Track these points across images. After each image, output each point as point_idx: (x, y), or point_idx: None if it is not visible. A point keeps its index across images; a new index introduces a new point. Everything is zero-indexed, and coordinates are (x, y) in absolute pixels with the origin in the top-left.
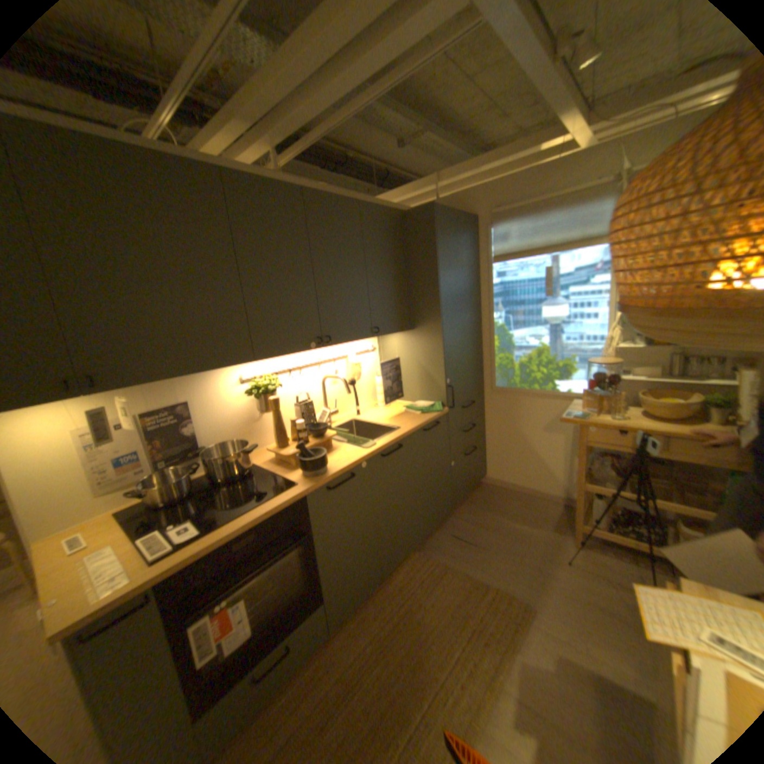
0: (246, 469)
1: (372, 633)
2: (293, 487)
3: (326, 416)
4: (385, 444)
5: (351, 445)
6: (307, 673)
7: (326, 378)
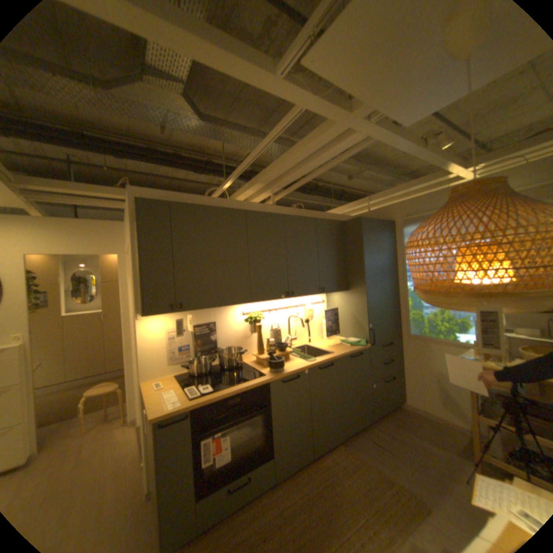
0: (240, 364)
1: (305, 492)
2: (263, 376)
3: (289, 340)
4: (322, 361)
5: (301, 359)
6: (260, 504)
7: (290, 316)
